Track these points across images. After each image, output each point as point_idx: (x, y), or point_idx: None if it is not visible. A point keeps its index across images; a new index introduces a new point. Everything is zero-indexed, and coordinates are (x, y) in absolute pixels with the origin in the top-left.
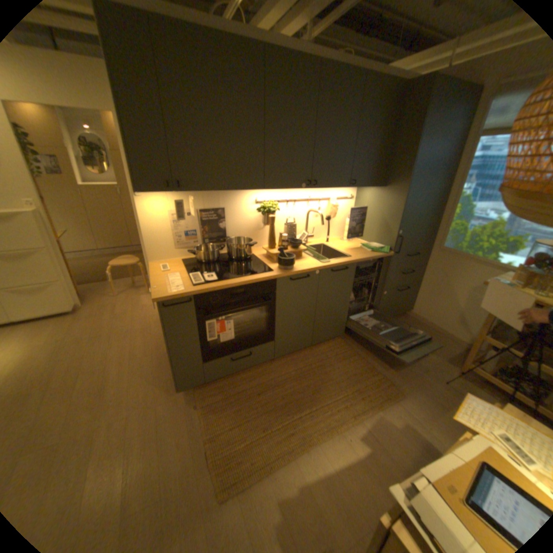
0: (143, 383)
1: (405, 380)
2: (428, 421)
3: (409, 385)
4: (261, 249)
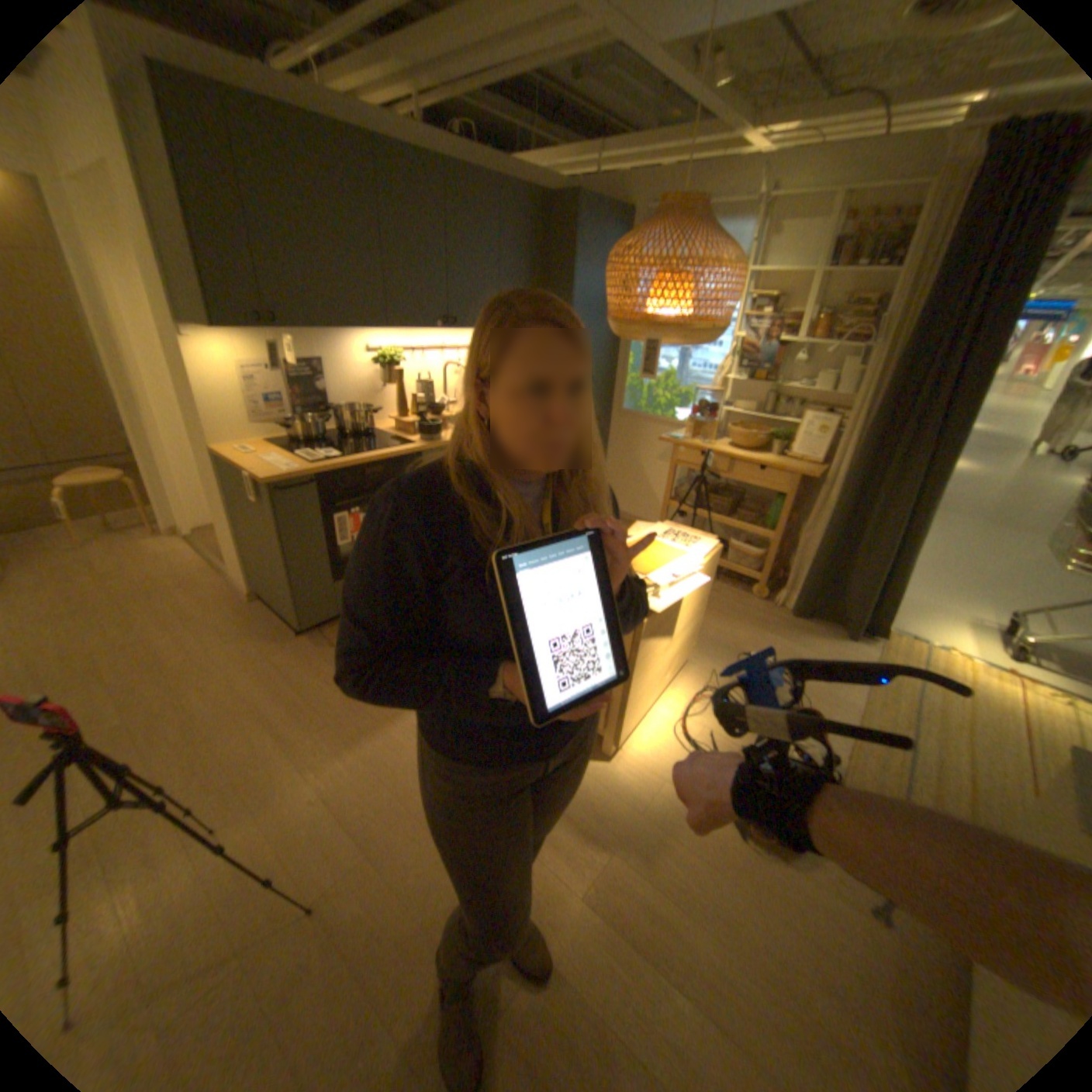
0: (229, 642)
1: None
2: None
3: None
4: (382, 423)
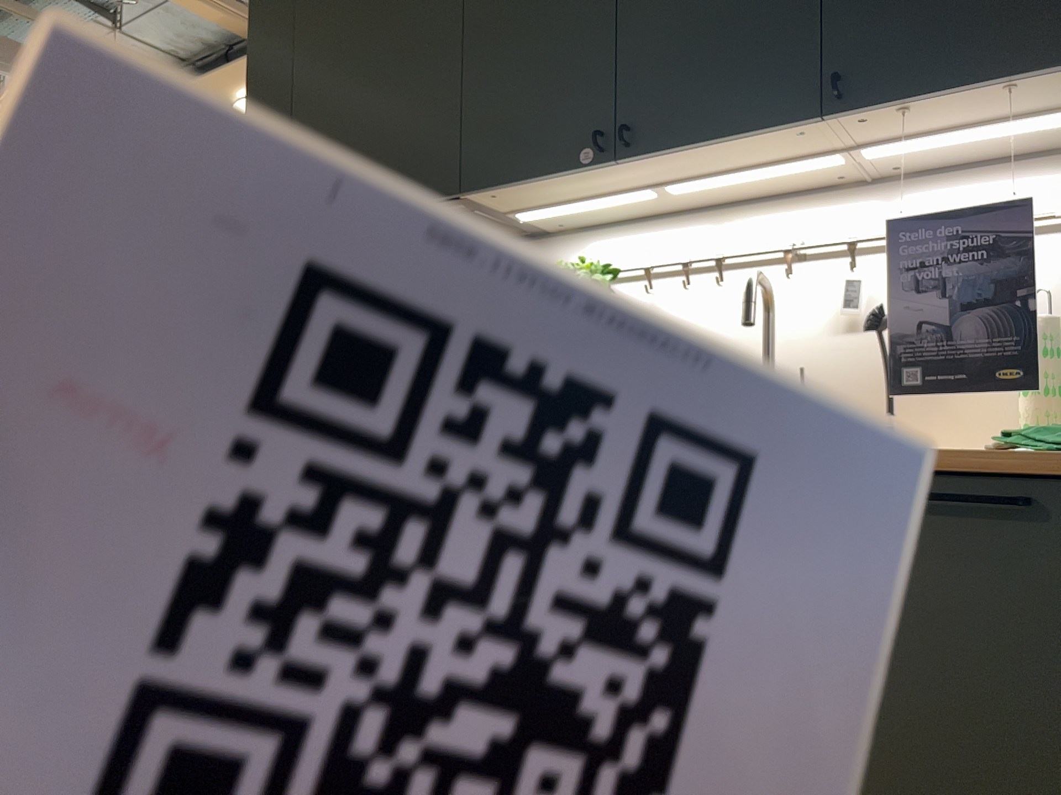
0: None
1: None
2: None
3: None
4: None
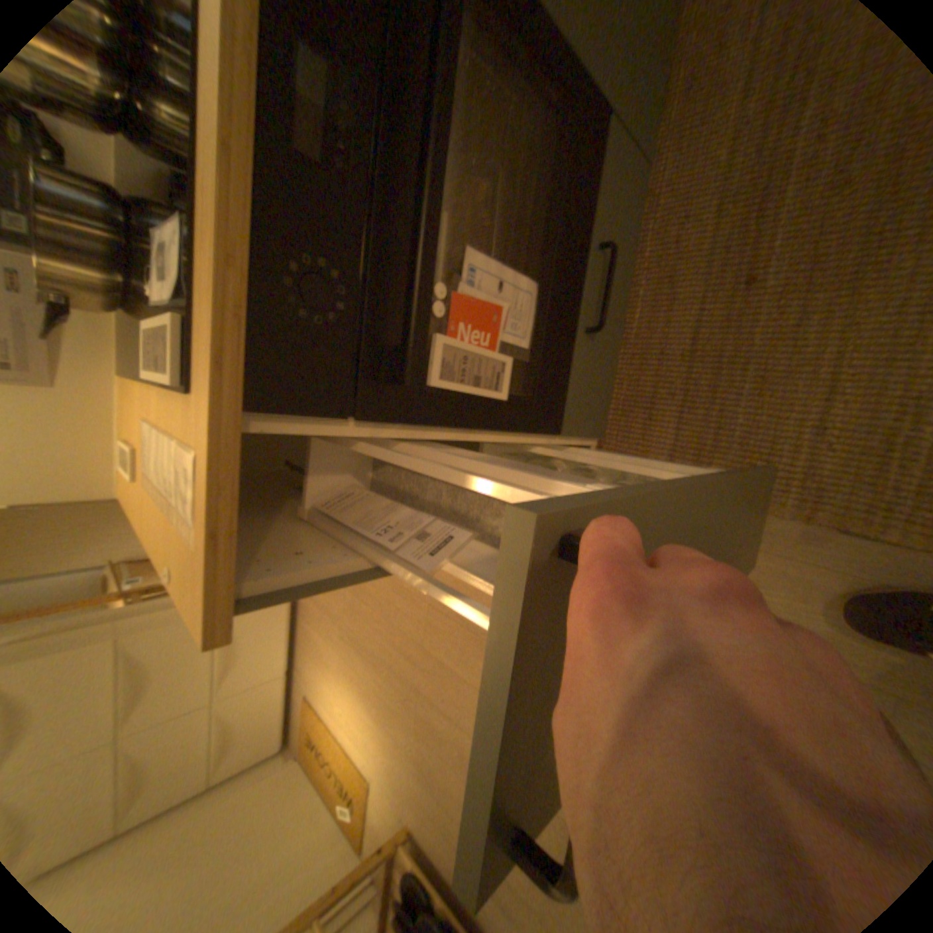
0: None
1: None
2: None
3: None
4: None
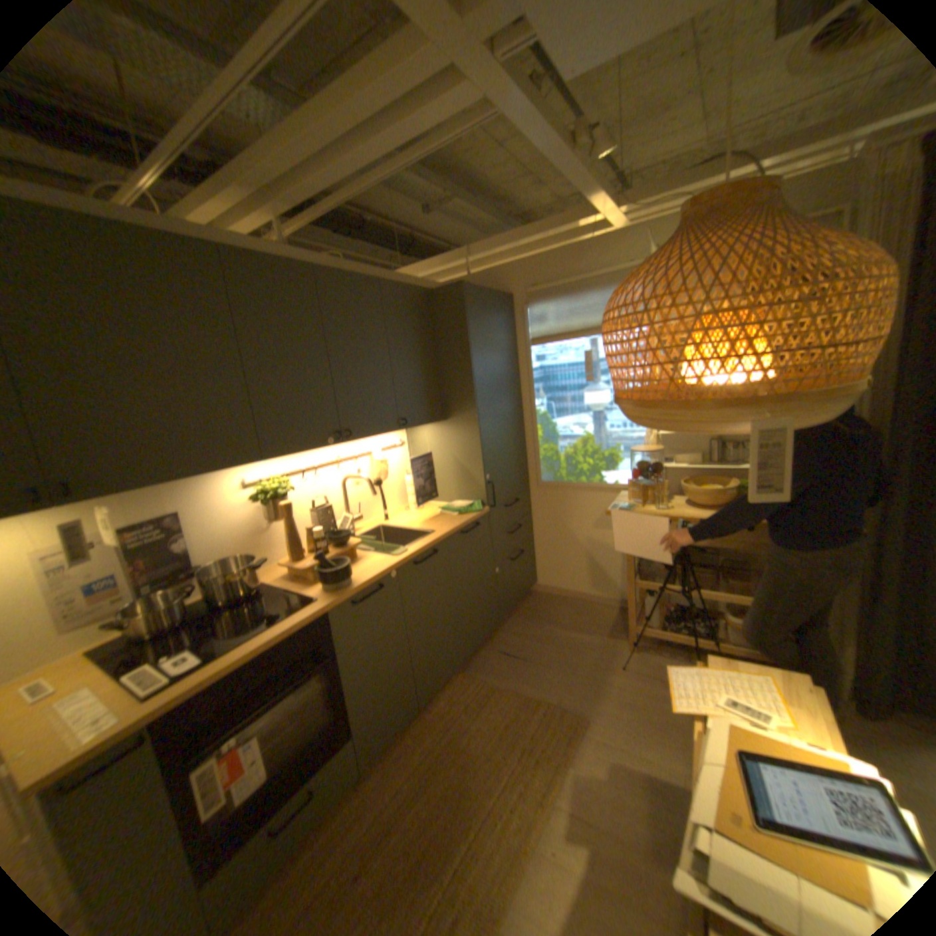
0: None
1: (575, 694)
2: (631, 742)
3: (583, 698)
4: (273, 567)
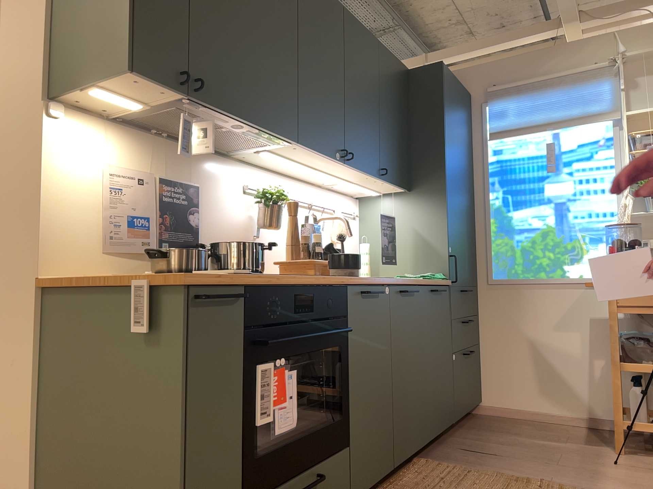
0: None
1: (568, 476)
2: None
3: (580, 479)
4: None
